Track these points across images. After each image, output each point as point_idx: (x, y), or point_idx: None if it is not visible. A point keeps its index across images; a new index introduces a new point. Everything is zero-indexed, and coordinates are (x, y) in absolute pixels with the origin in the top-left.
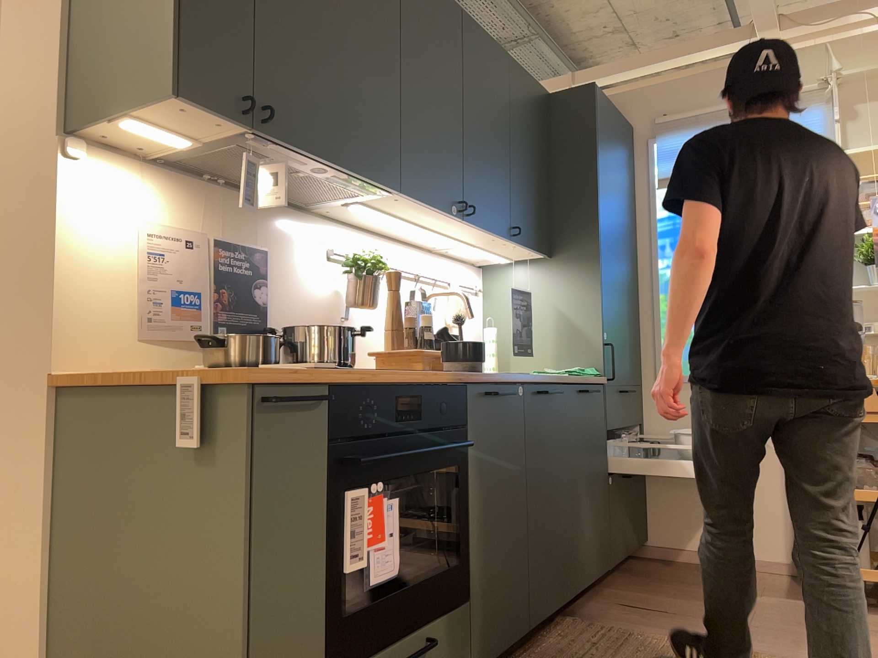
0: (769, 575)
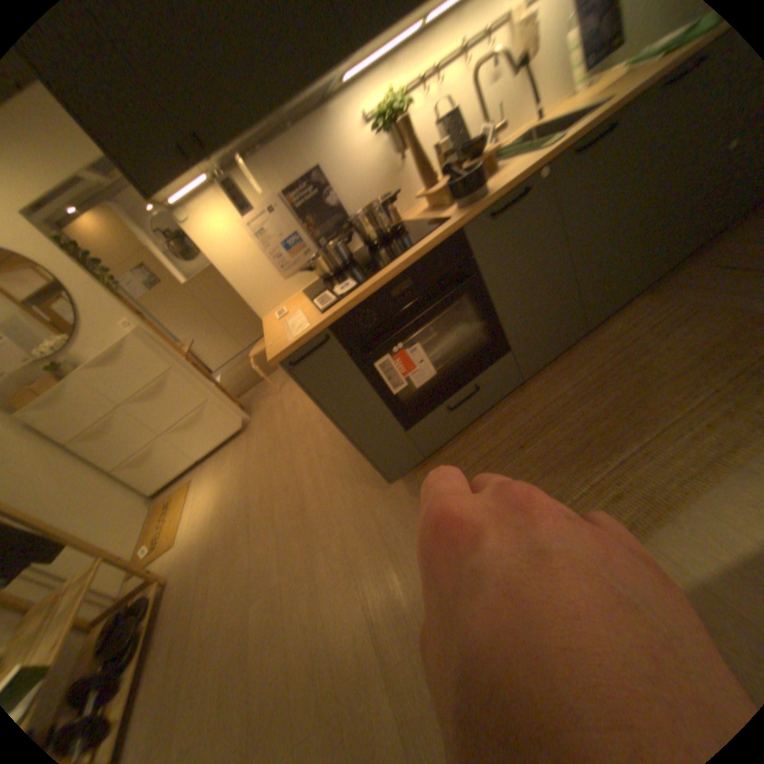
0: None
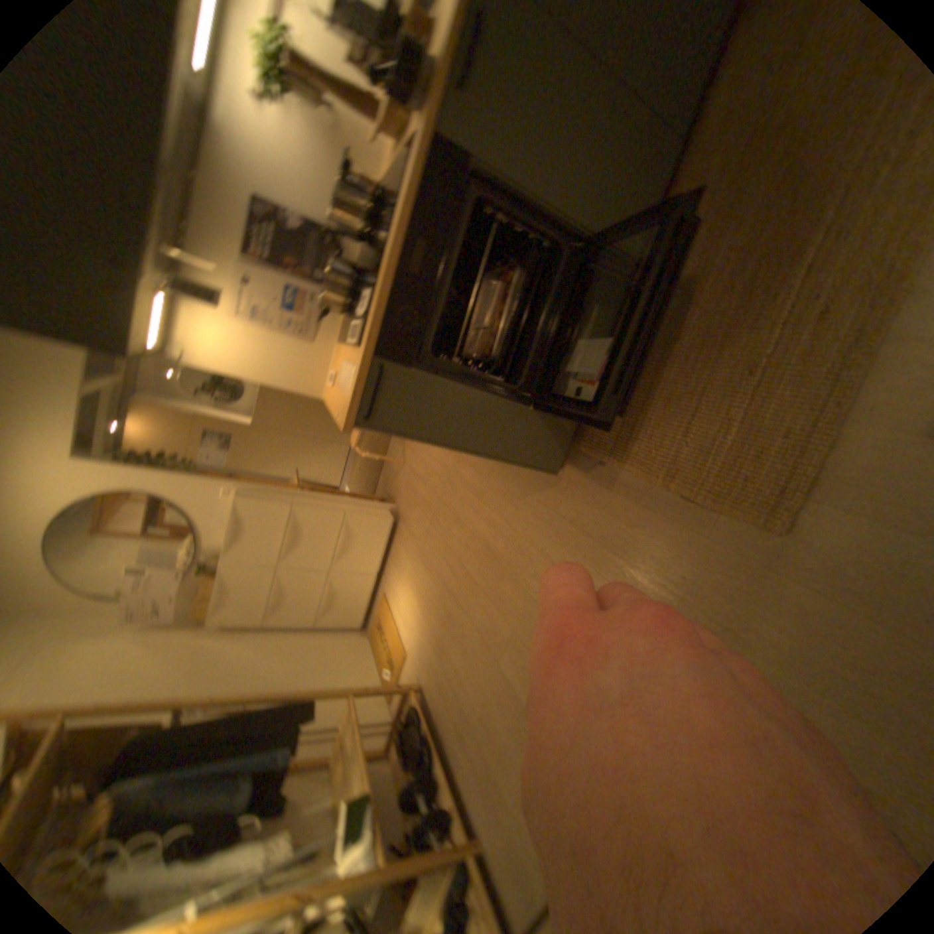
0: None
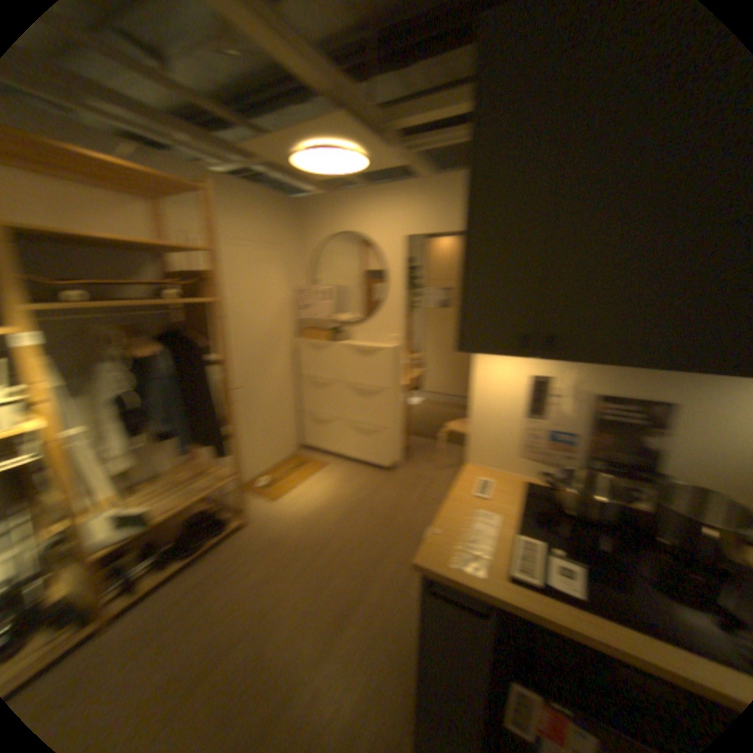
0: None
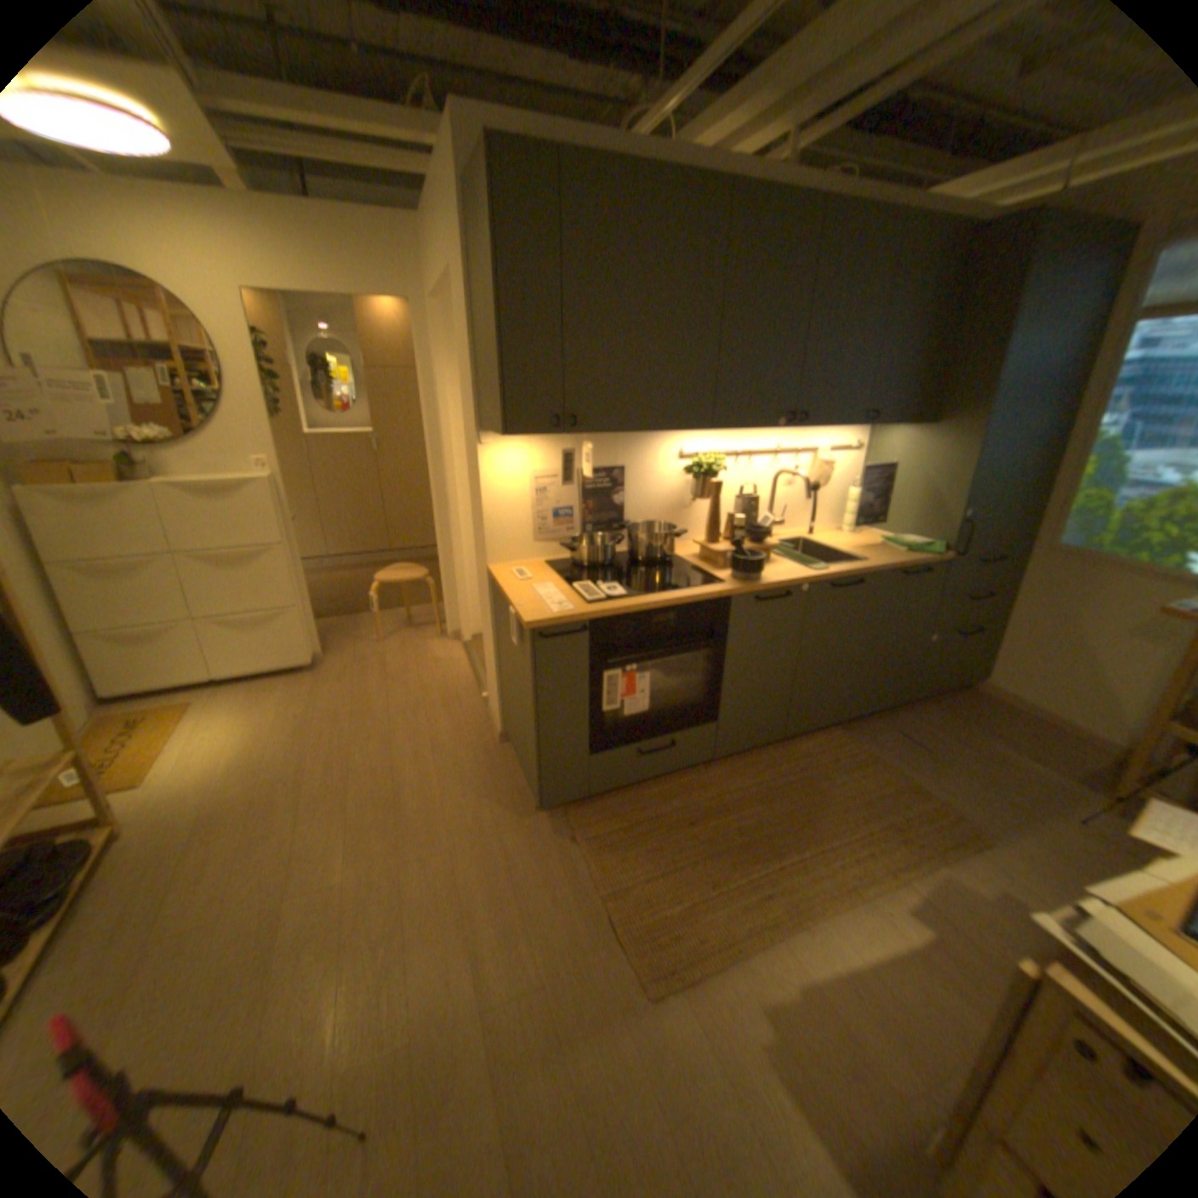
0: (1092, 751)
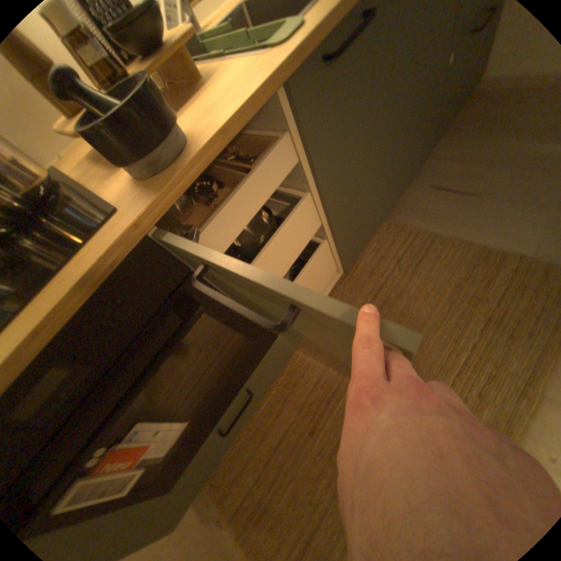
0: None
